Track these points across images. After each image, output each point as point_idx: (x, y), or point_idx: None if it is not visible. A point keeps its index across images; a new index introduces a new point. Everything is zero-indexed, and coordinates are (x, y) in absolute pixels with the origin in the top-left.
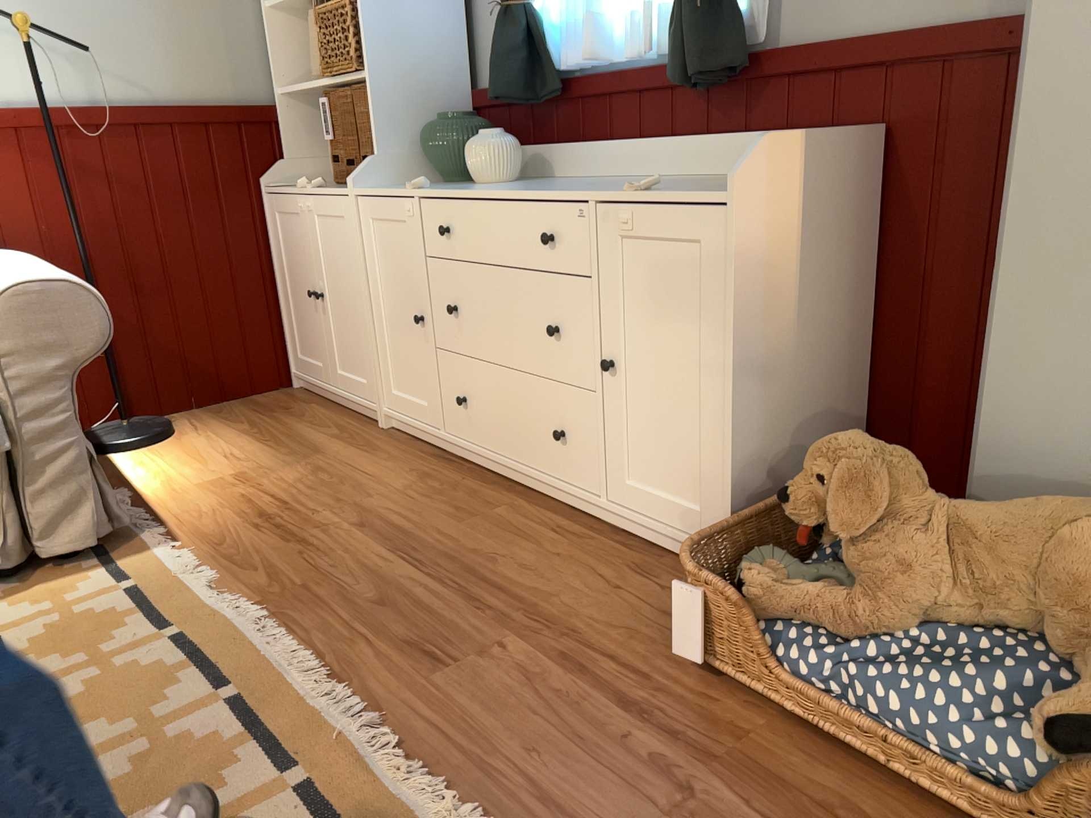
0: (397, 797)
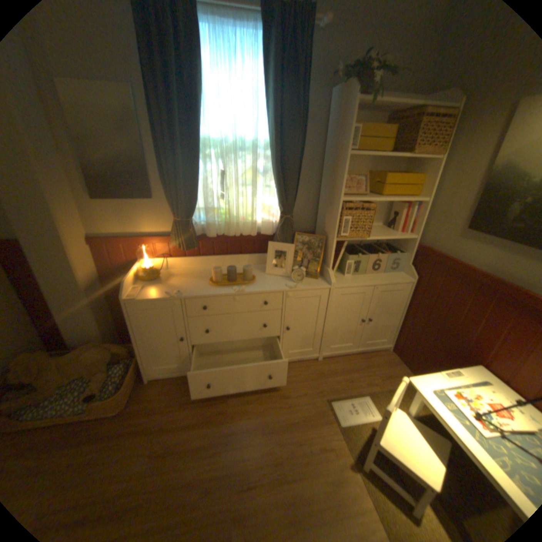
0: None
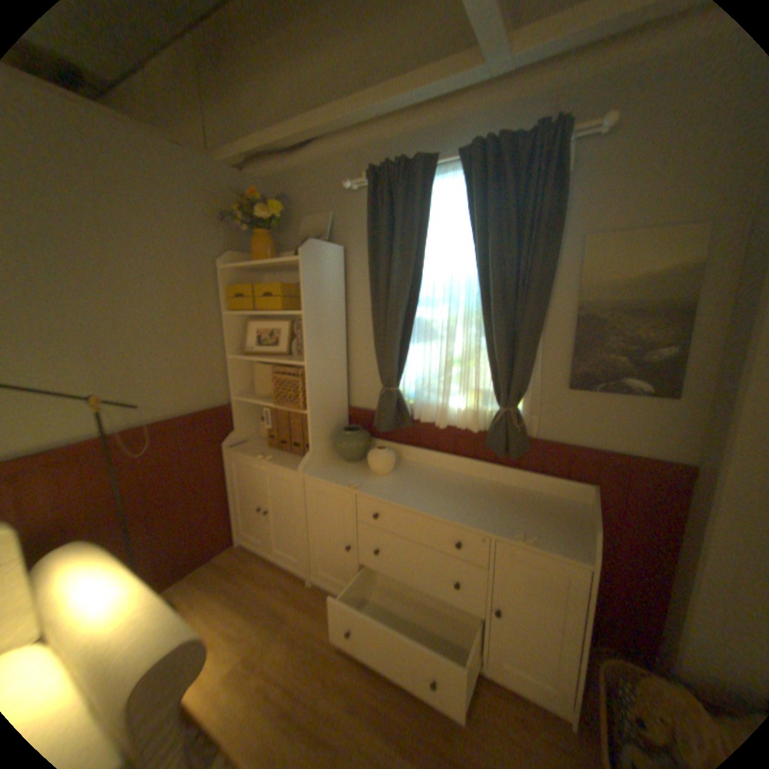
0: None
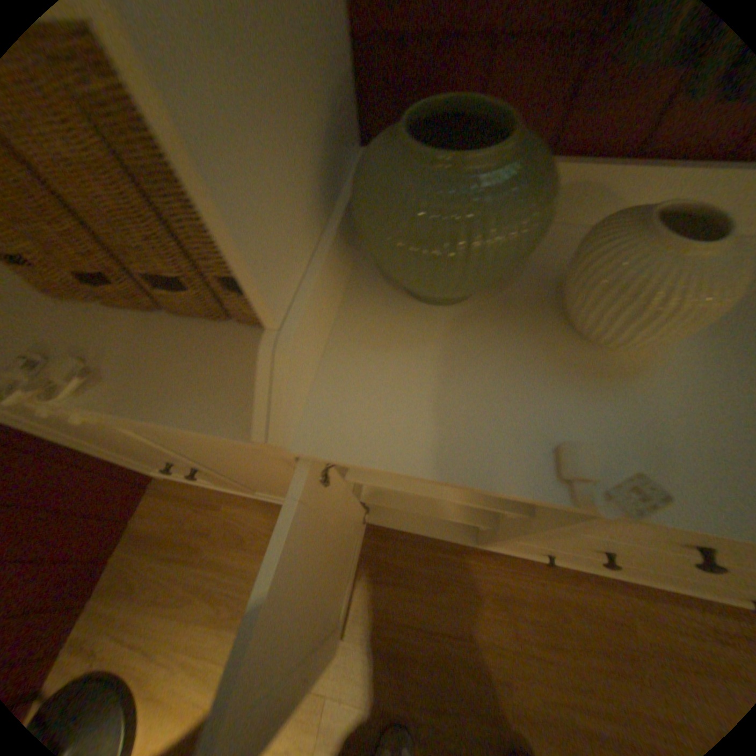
0: None
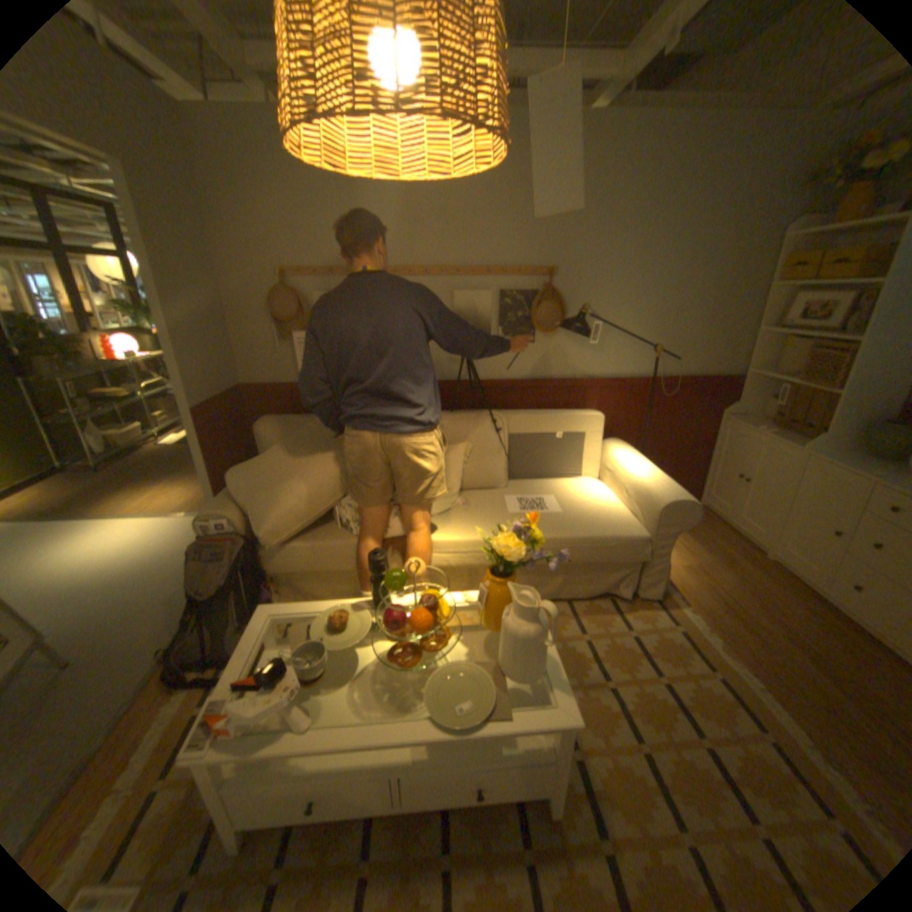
0: None
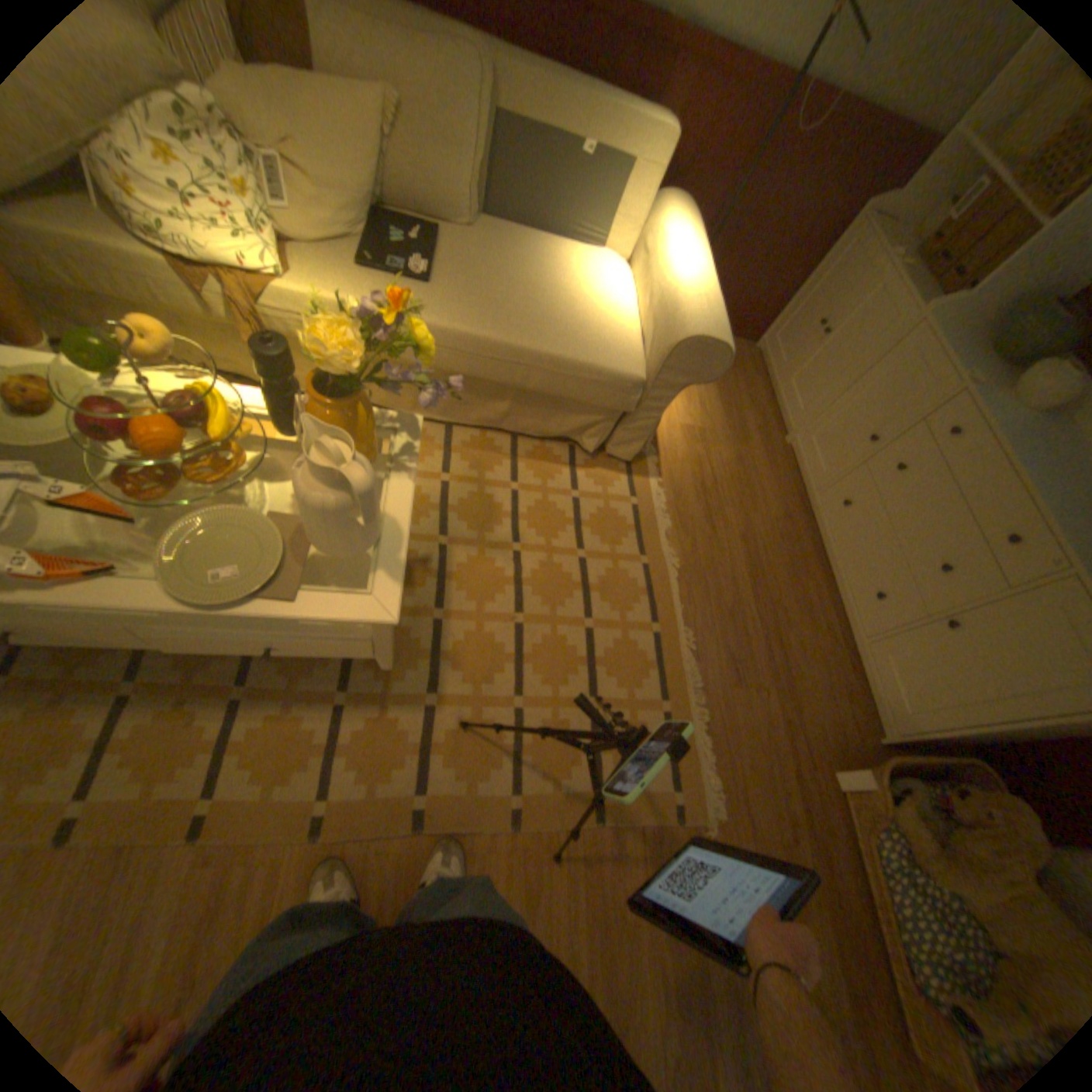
0: (697, 753)
